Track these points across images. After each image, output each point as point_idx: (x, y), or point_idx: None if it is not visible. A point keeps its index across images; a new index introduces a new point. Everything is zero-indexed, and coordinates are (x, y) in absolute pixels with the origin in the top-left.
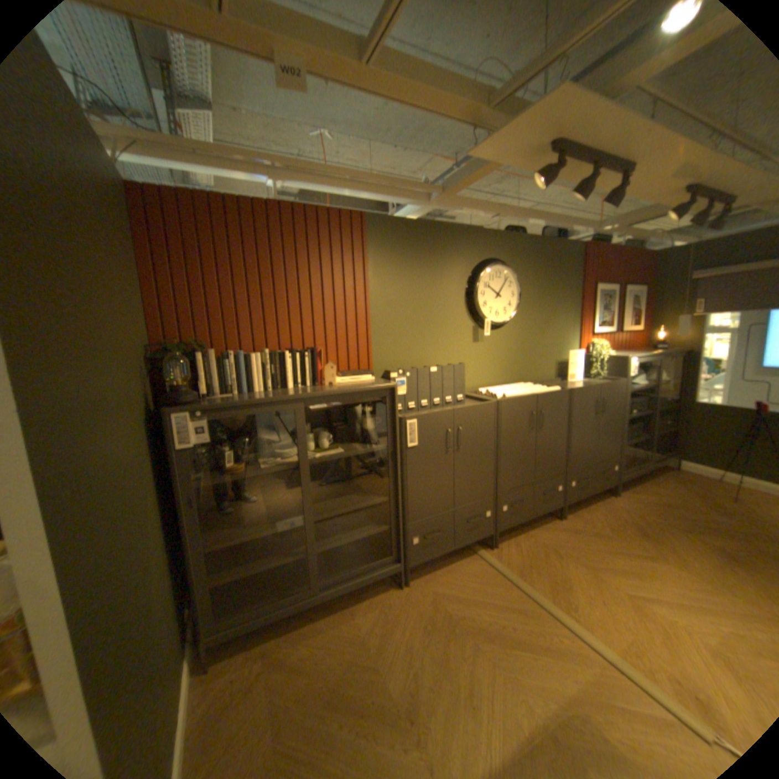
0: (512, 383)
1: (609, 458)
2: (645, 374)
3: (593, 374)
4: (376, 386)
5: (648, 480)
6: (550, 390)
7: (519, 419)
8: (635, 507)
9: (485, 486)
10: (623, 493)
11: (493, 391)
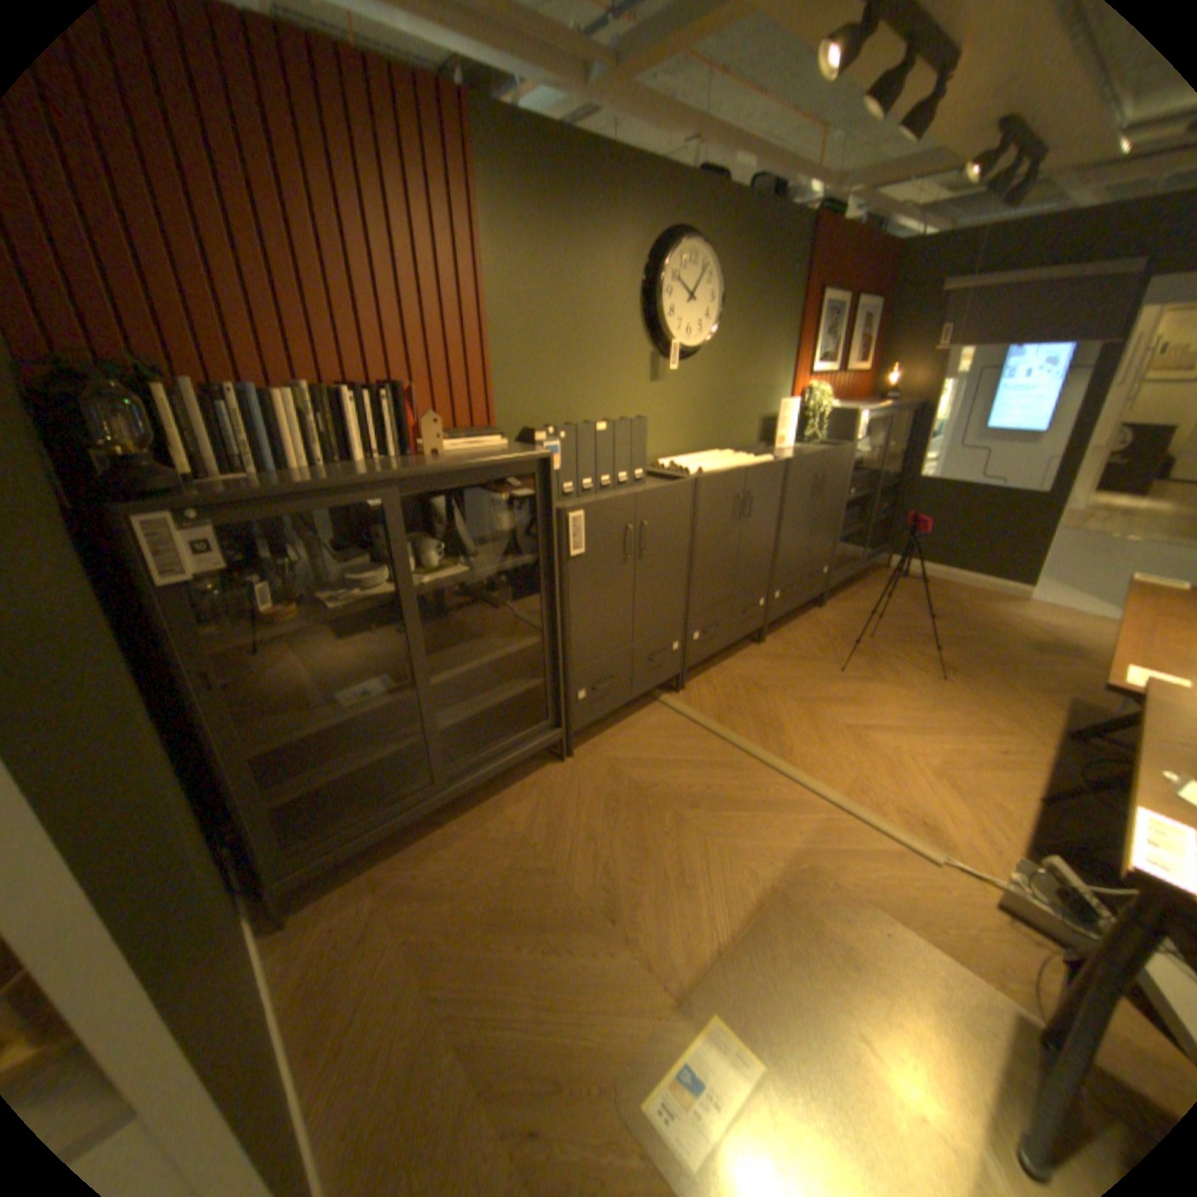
0: (701, 451)
1: (819, 556)
2: (868, 436)
3: (806, 436)
4: (520, 456)
5: (854, 582)
6: (760, 461)
7: (721, 507)
8: (842, 618)
9: (673, 607)
10: (827, 601)
11: (681, 464)
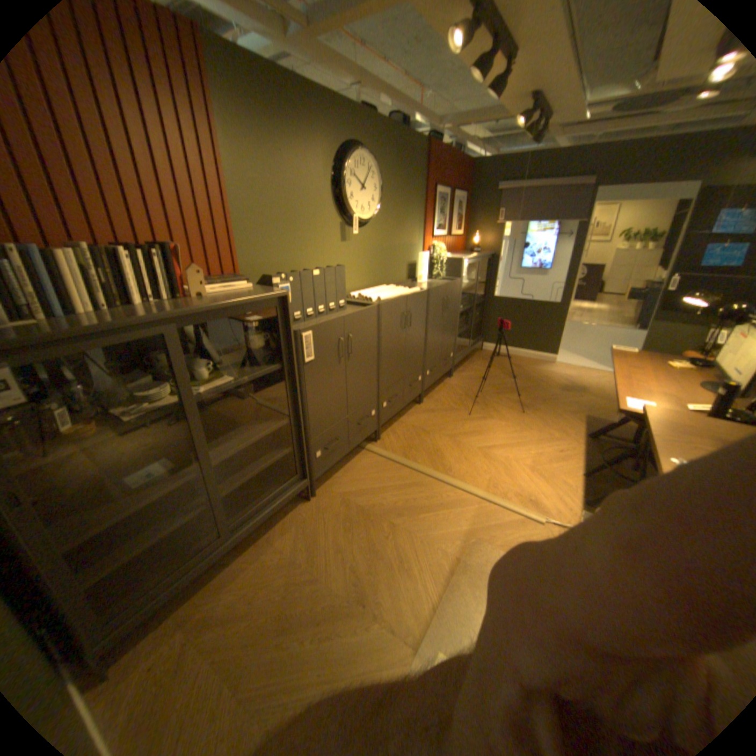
0: (377, 286)
1: (450, 347)
2: (469, 273)
3: (436, 274)
4: (268, 295)
5: (468, 360)
6: (415, 291)
7: (396, 321)
8: (465, 382)
9: (373, 387)
10: (456, 373)
11: (368, 295)
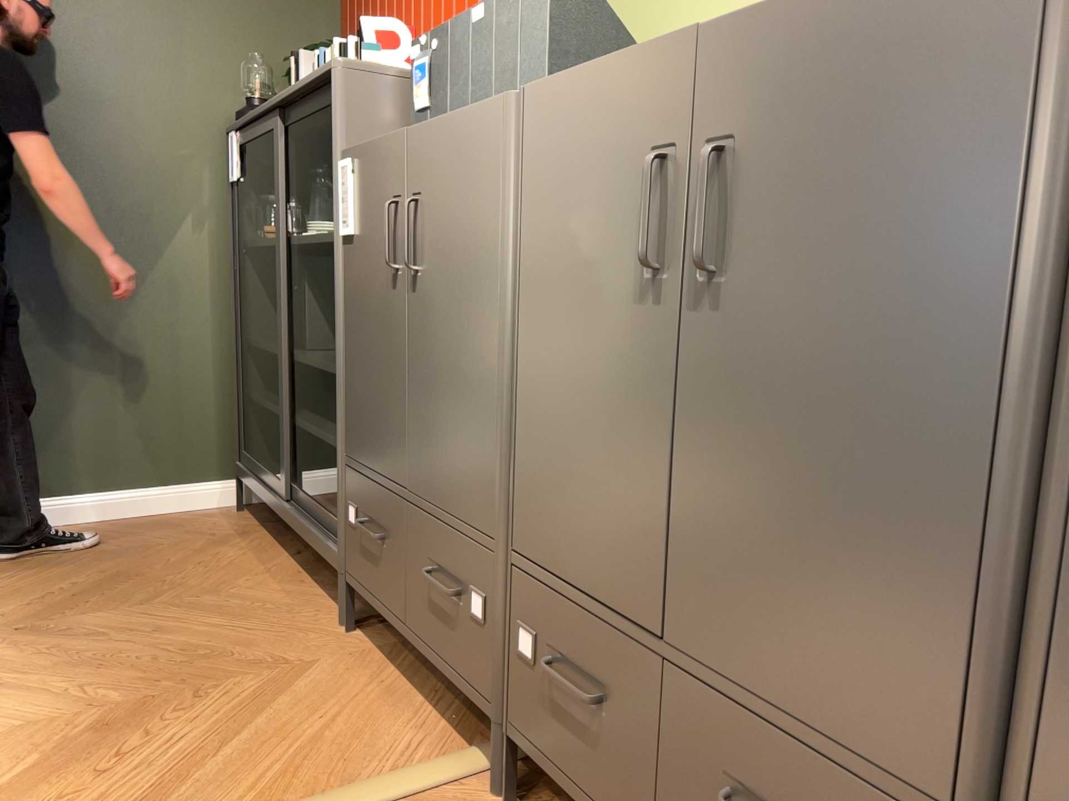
0: None
1: None
2: None
3: None
4: (317, 74)
5: None
6: None
7: (588, 193)
8: None
9: (469, 469)
10: None
11: None
